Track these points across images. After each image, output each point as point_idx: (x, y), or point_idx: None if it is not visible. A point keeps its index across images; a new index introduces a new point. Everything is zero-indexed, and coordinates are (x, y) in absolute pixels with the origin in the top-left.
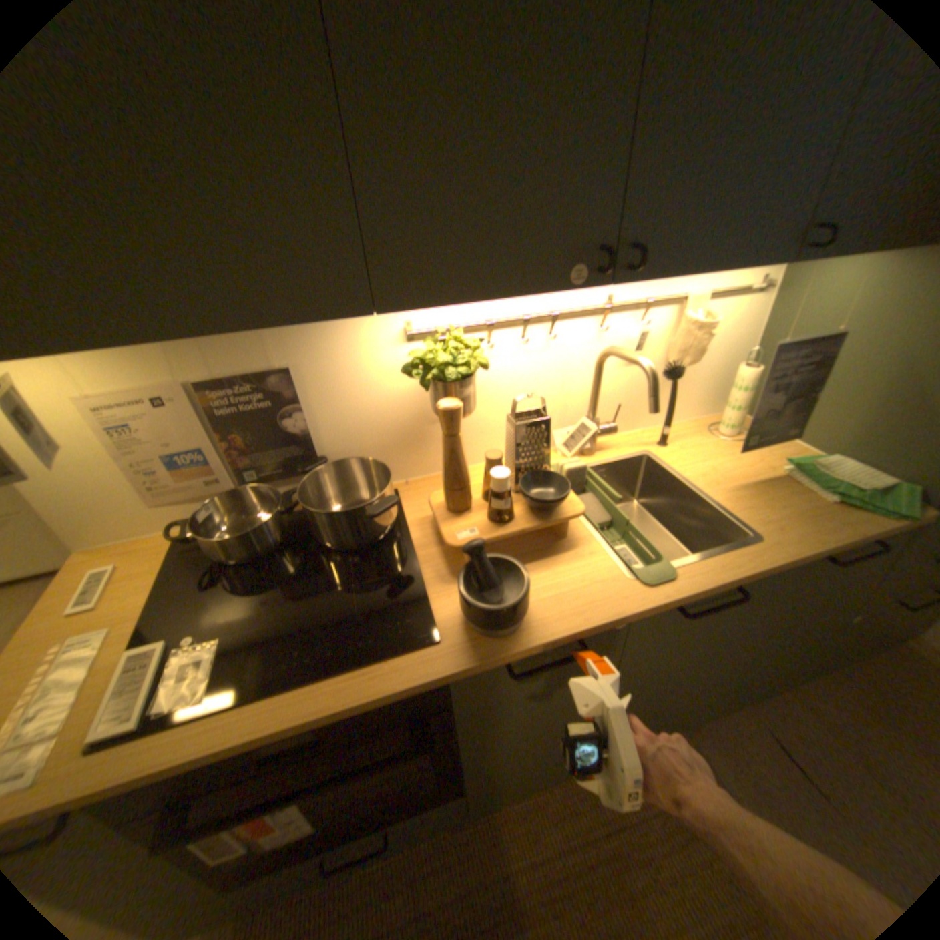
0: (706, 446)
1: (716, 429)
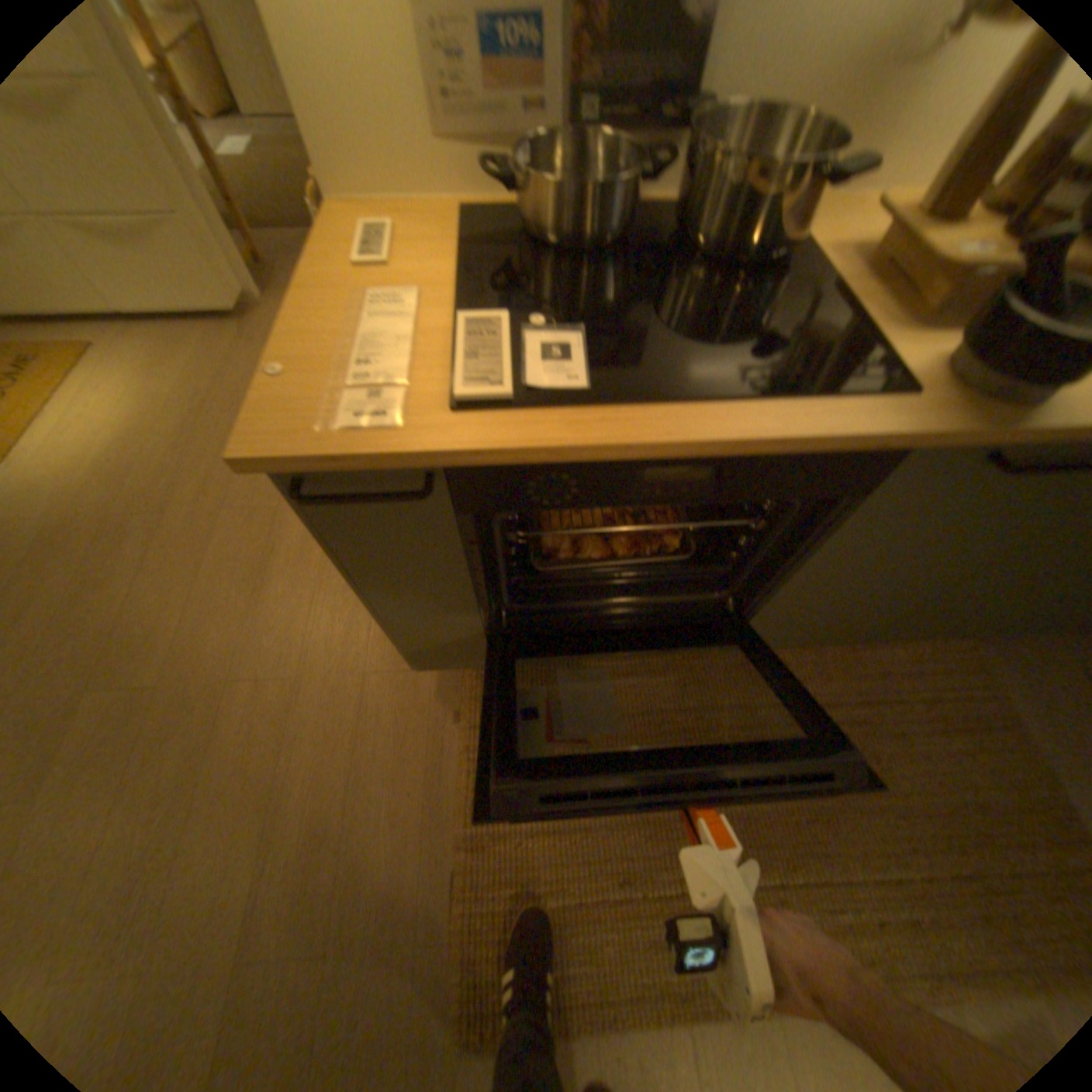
0: None
1: None
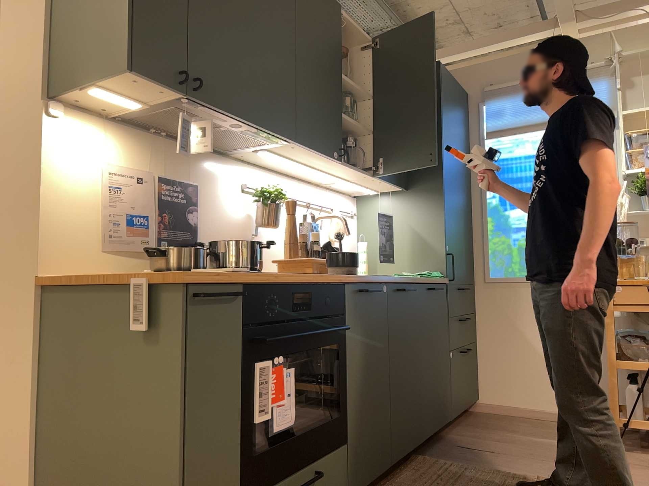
0: None
1: None
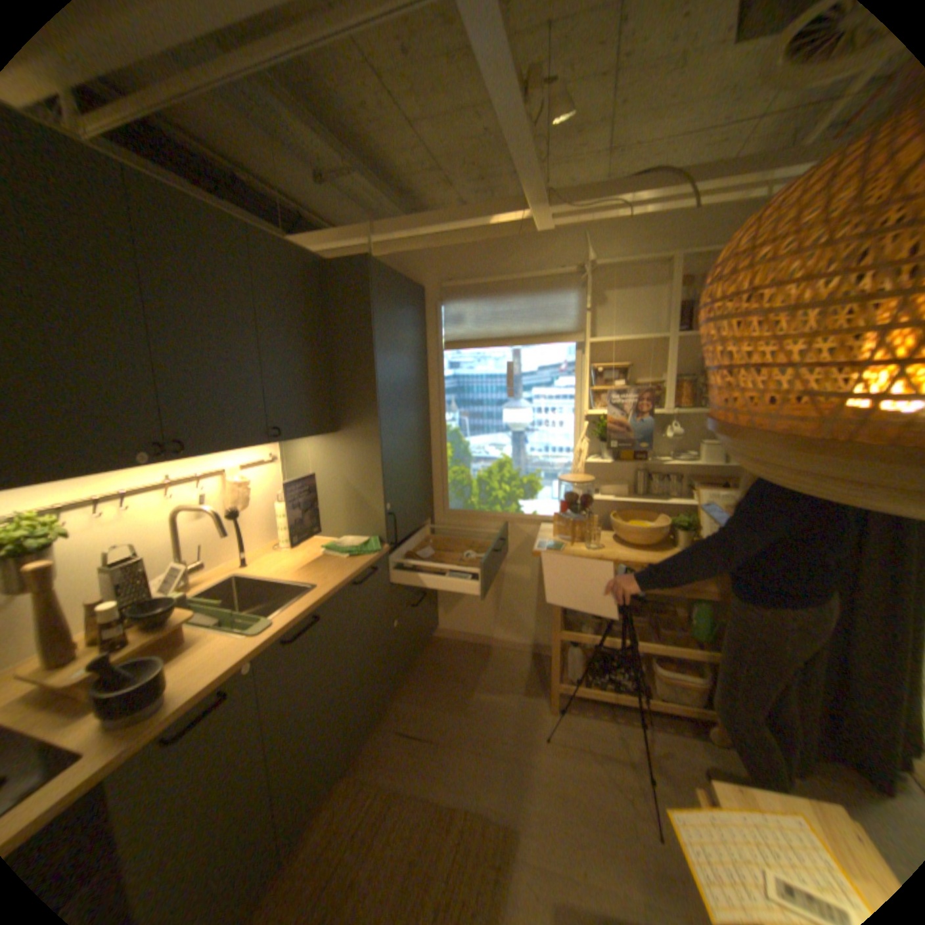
0: (275, 558)
1: (279, 548)
